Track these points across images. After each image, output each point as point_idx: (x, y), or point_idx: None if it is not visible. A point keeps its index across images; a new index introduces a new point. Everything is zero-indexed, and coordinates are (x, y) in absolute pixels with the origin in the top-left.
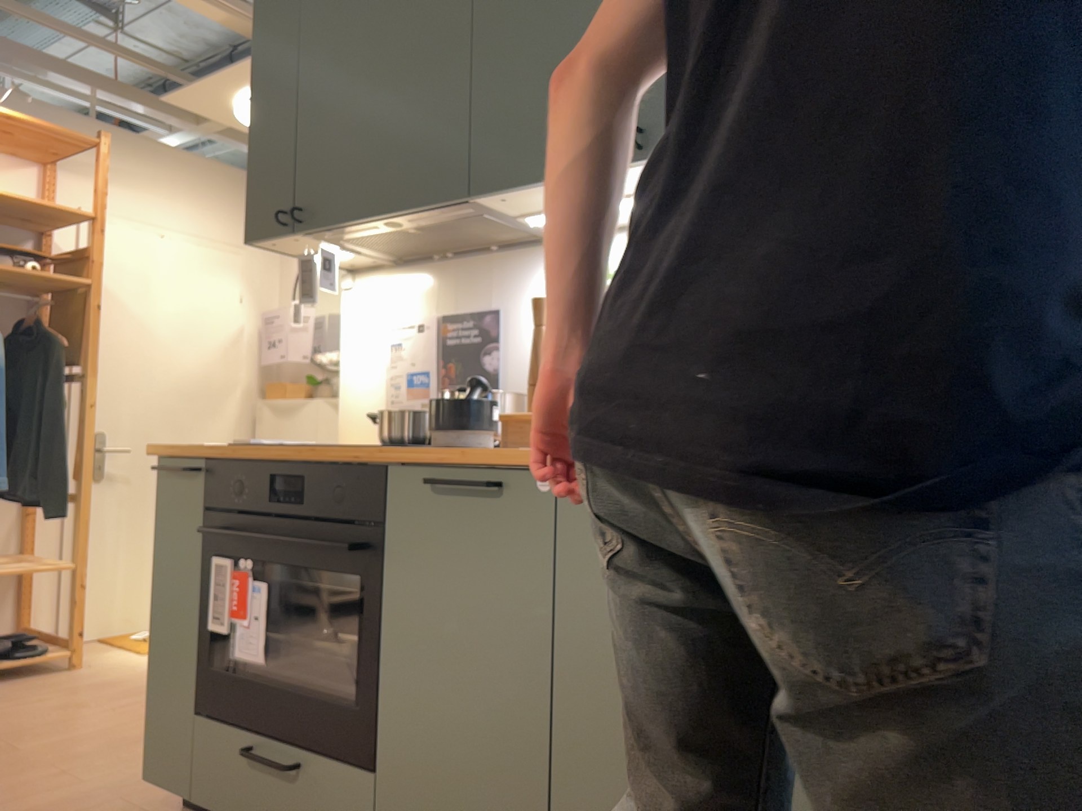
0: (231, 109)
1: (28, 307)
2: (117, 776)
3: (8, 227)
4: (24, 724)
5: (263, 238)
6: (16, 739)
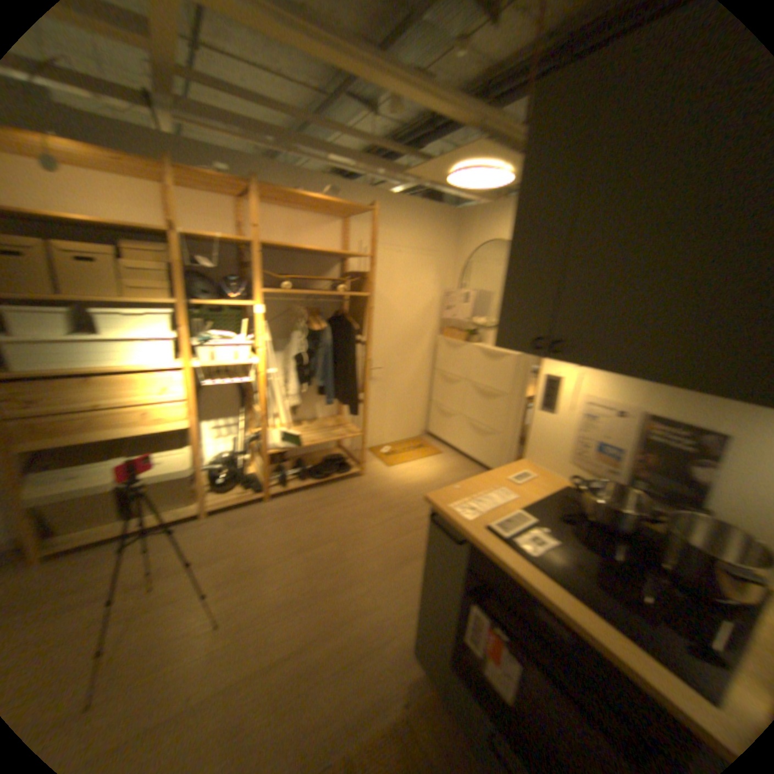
0: (442, 174)
1: (336, 300)
2: (393, 604)
3: (325, 258)
4: (346, 529)
5: (509, 347)
6: (344, 546)
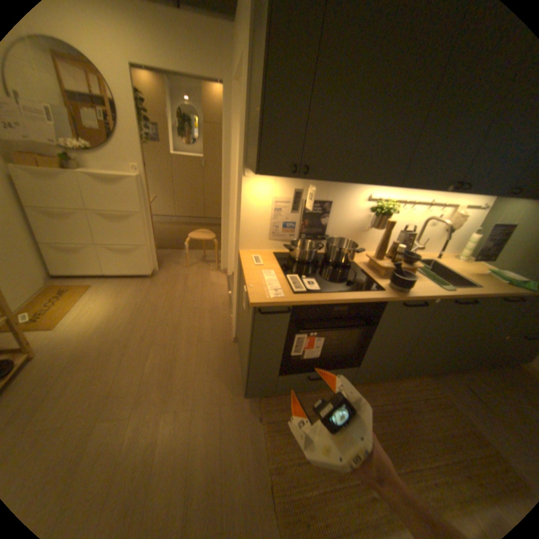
0: None
1: None
2: (196, 397)
3: None
4: (92, 404)
5: (269, 174)
6: (111, 413)
